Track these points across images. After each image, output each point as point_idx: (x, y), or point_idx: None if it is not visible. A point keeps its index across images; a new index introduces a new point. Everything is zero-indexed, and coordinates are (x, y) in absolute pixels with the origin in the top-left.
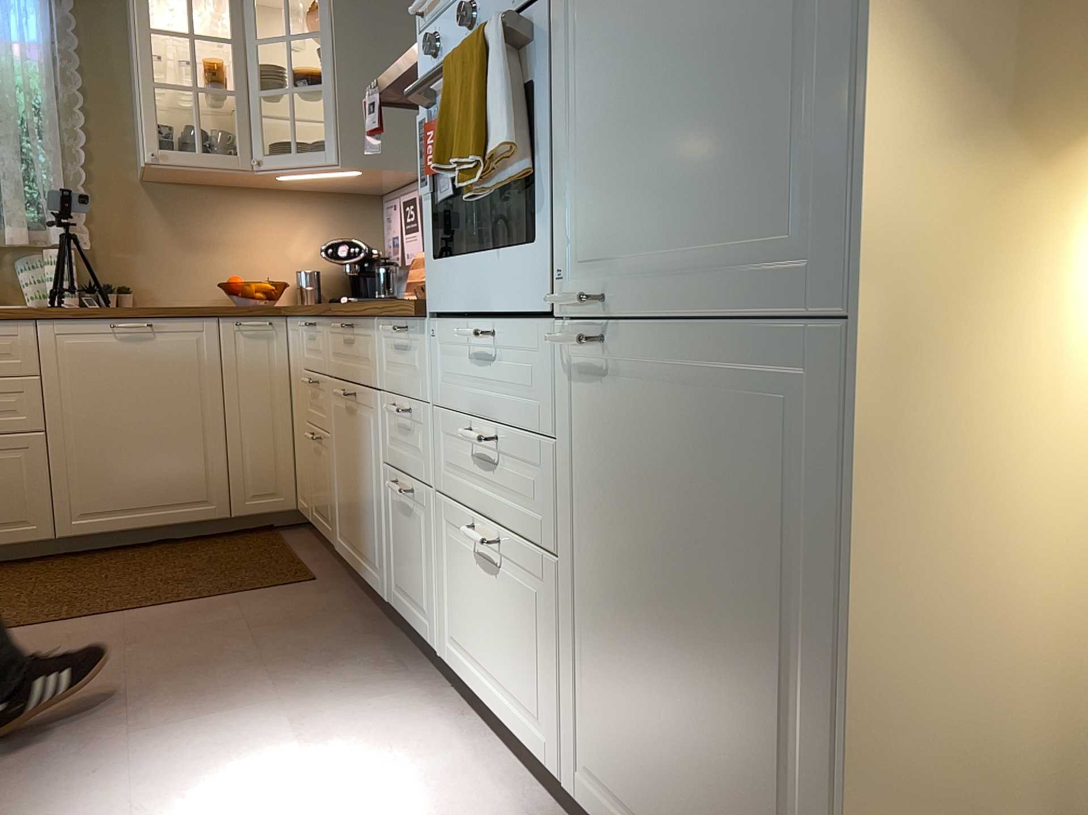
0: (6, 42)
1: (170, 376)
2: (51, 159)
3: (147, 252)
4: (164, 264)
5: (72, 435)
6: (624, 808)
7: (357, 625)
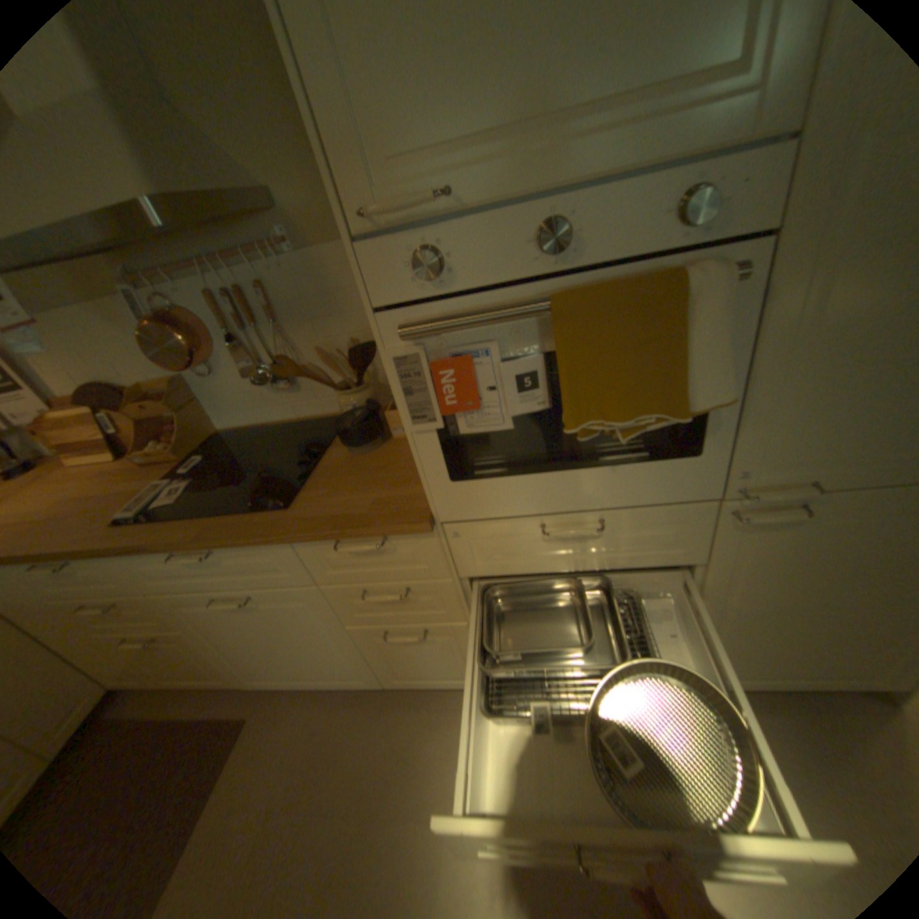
0: None
1: None
2: None
3: None
4: None
5: None
6: (748, 677)
7: (352, 716)
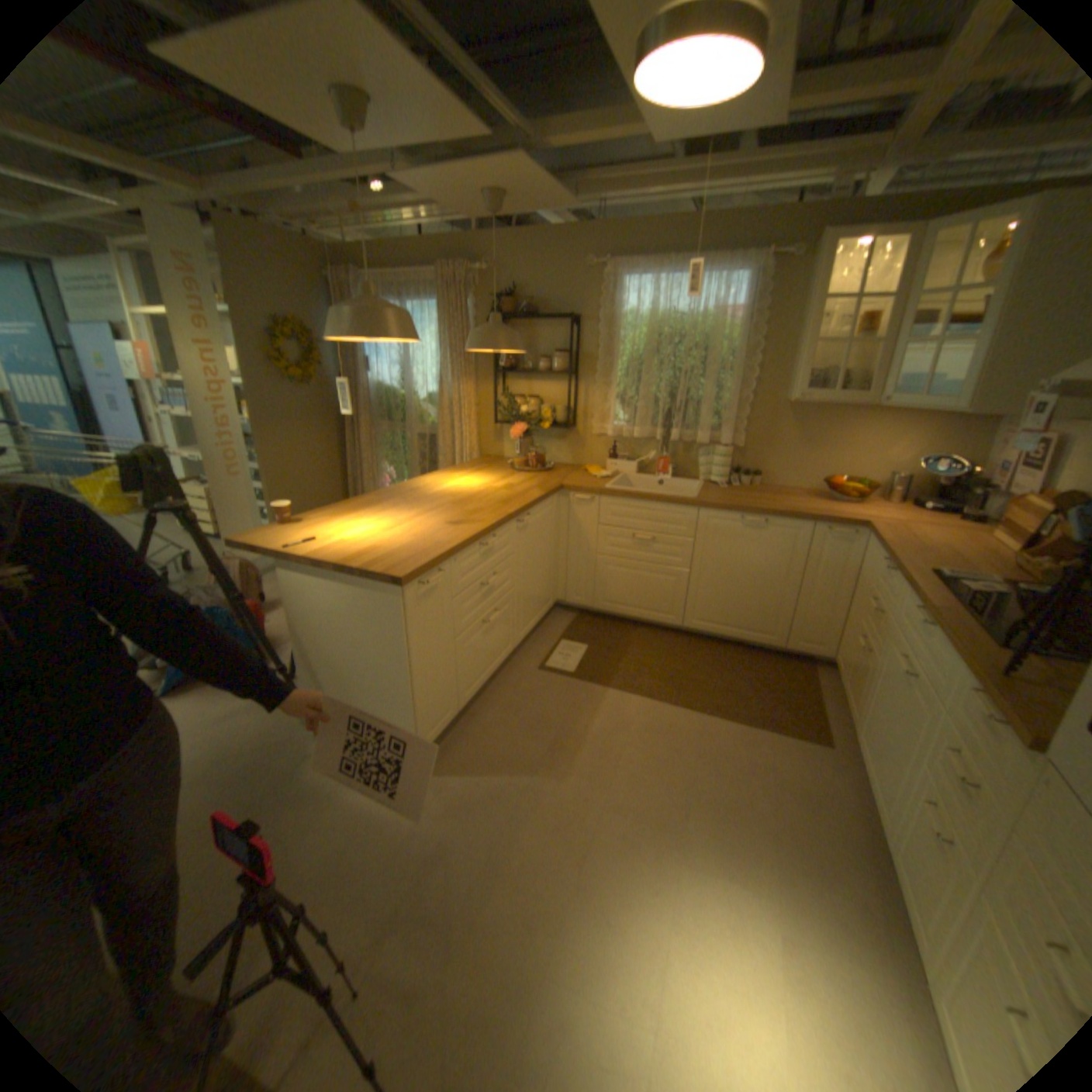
0: (722, 310)
1: (770, 554)
2: (732, 390)
3: (778, 449)
4: (788, 457)
5: (702, 576)
6: None
7: (856, 834)
